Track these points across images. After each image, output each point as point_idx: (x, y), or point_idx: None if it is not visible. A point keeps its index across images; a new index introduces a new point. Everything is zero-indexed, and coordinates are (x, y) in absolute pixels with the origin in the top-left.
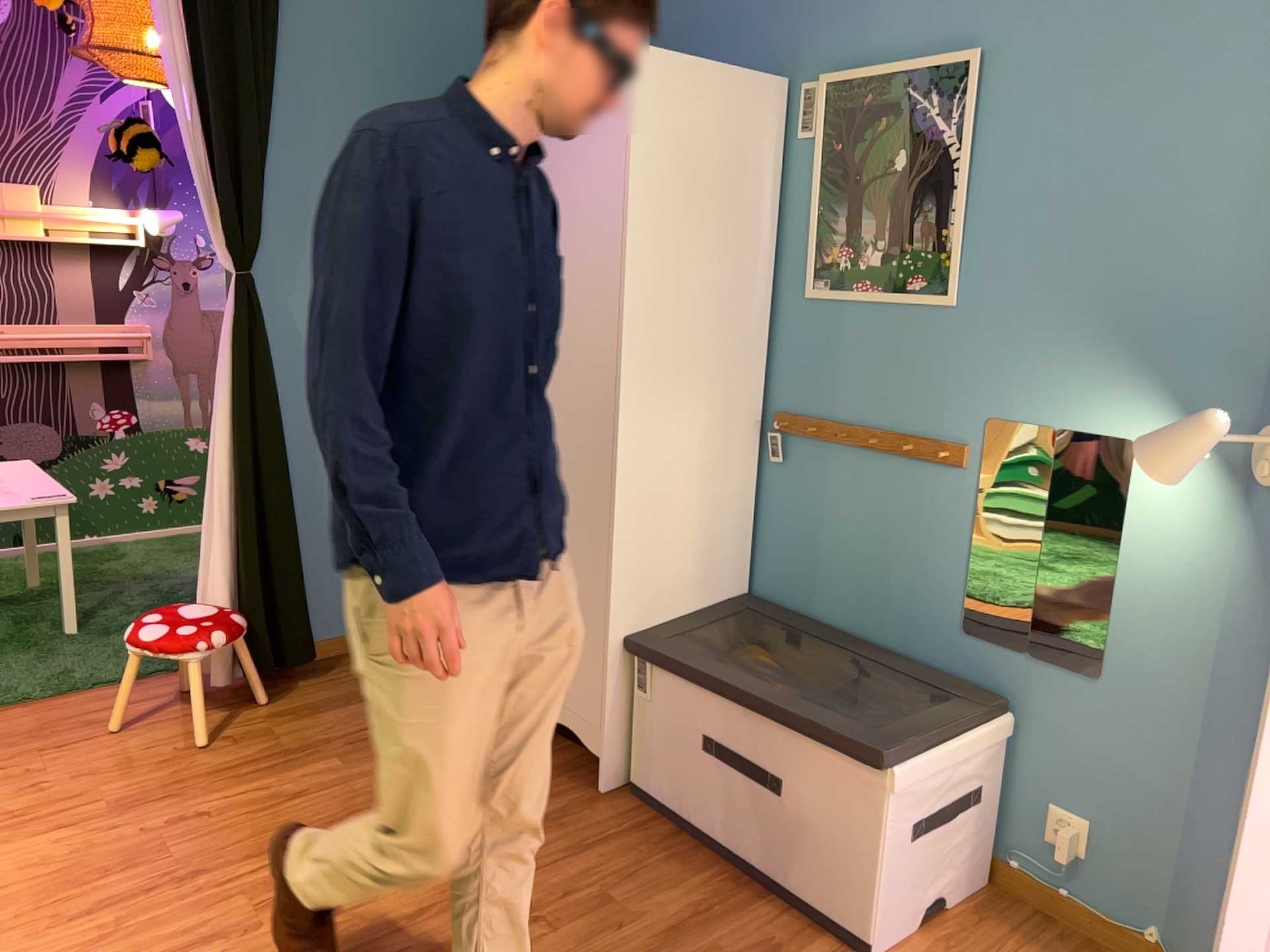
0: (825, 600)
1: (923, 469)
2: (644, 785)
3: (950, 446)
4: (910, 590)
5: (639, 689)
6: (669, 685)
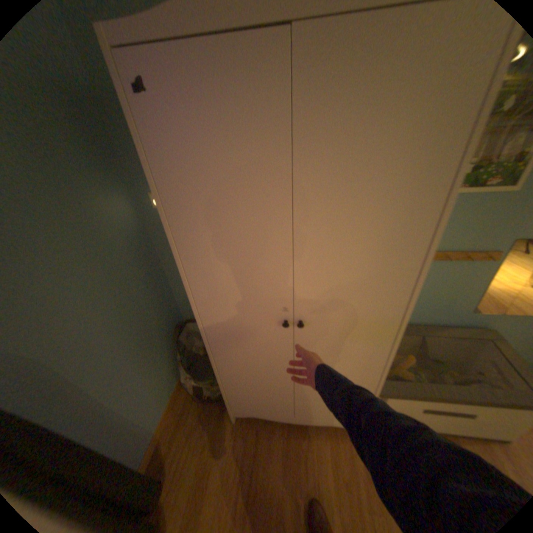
0: None
1: (468, 263)
2: None
3: (491, 253)
4: (448, 304)
5: None
6: (404, 400)
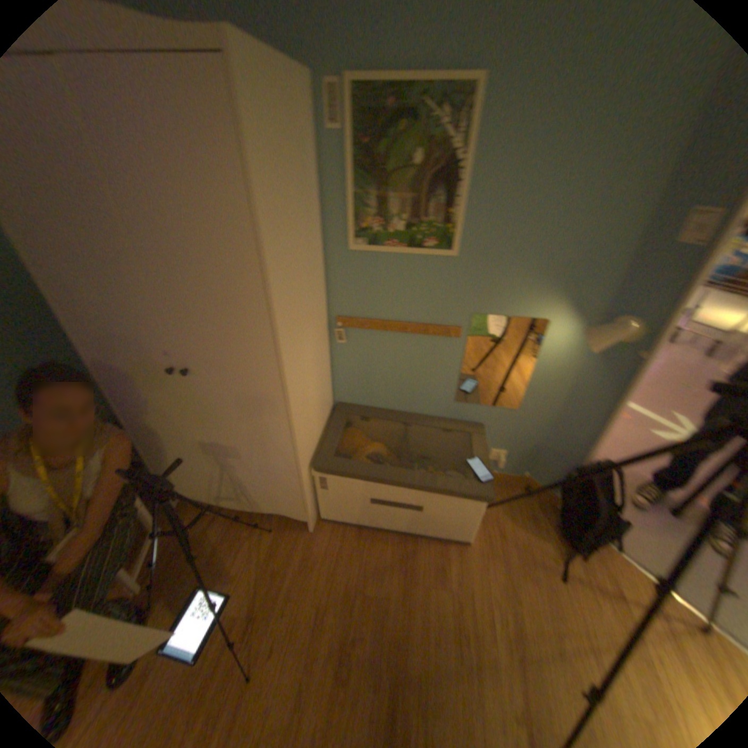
0: (378, 400)
1: (433, 340)
2: (332, 521)
3: (451, 330)
4: (426, 391)
5: (323, 492)
6: (343, 487)
